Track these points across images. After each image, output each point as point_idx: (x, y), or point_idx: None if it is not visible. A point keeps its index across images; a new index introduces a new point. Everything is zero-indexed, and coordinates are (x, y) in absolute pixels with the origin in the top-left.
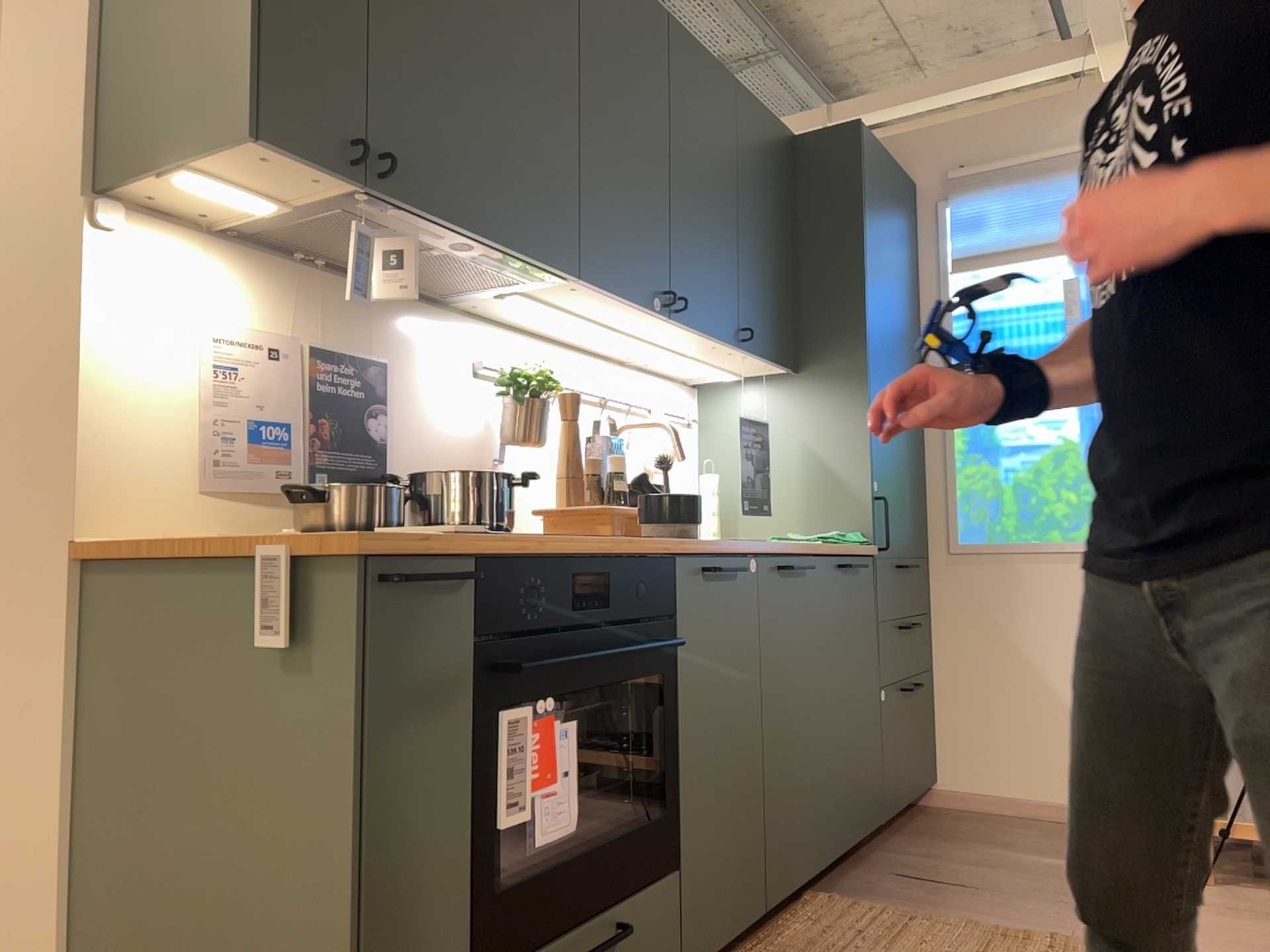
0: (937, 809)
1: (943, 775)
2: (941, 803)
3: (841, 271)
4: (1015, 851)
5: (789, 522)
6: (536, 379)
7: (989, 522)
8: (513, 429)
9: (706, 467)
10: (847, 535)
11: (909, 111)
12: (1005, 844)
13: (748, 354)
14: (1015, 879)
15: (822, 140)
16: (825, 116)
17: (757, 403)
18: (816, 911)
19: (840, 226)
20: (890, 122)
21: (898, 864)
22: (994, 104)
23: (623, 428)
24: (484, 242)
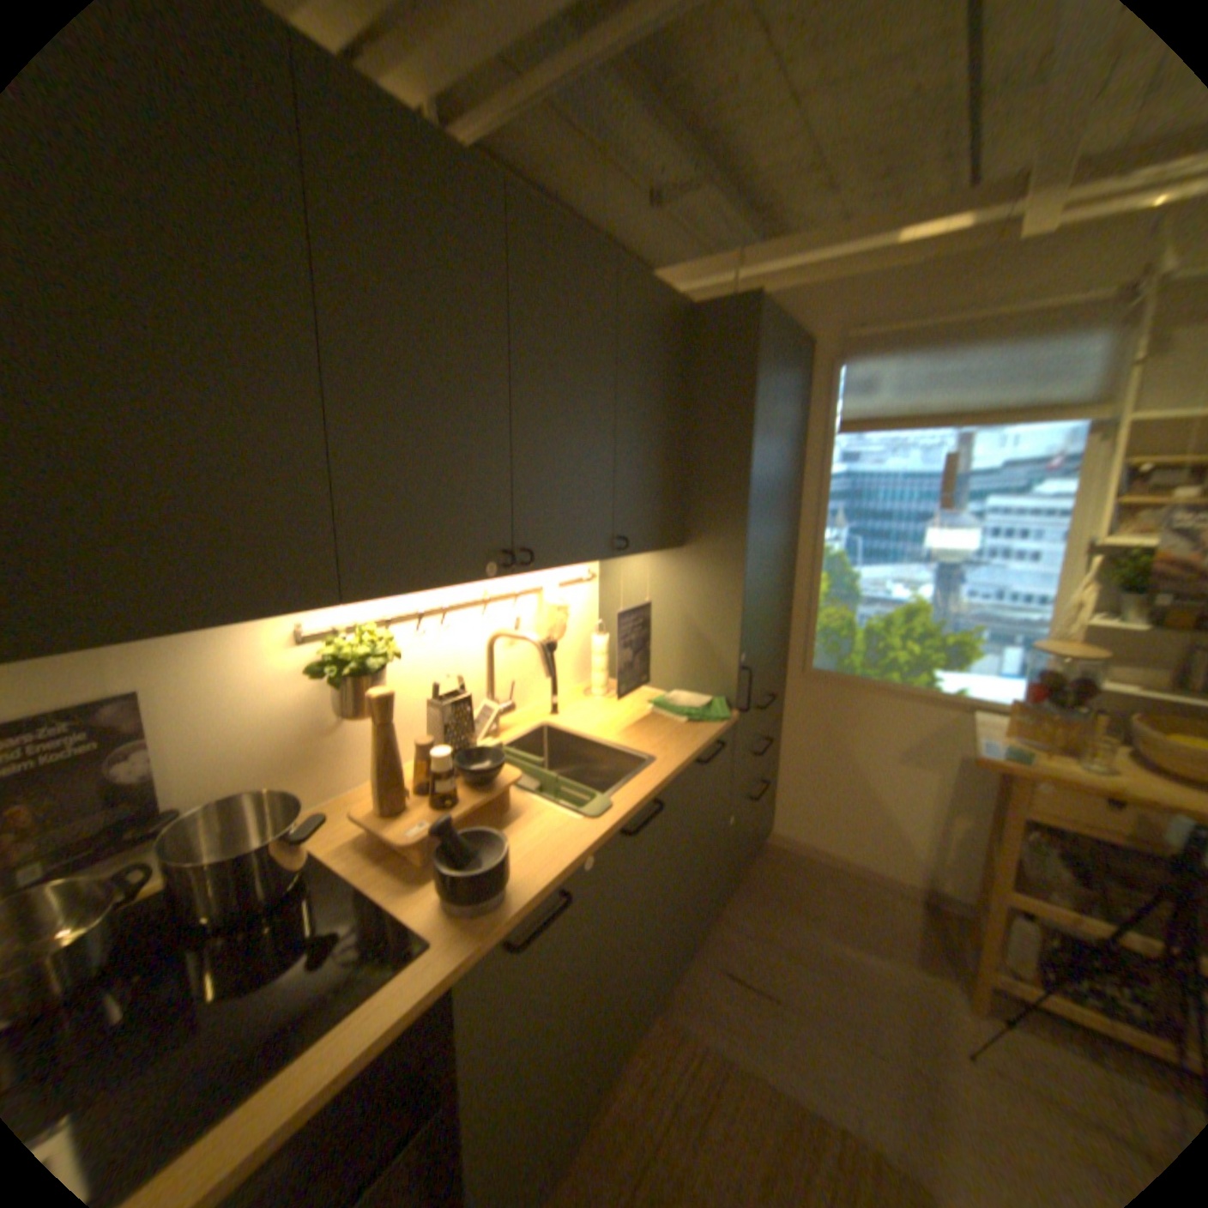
0: (769, 849)
1: (777, 826)
2: (773, 843)
3: (728, 455)
4: (822, 933)
5: (666, 673)
6: (350, 667)
7: (839, 656)
8: (343, 703)
9: (597, 627)
10: (711, 702)
11: (819, 255)
12: (816, 918)
13: (625, 555)
14: (818, 990)
15: (721, 309)
16: (737, 258)
17: (645, 567)
18: (647, 1055)
19: (731, 407)
20: (800, 265)
21: (727, 952)
22: (904, 244)
23: (499, 634)
24: (103, 642)
